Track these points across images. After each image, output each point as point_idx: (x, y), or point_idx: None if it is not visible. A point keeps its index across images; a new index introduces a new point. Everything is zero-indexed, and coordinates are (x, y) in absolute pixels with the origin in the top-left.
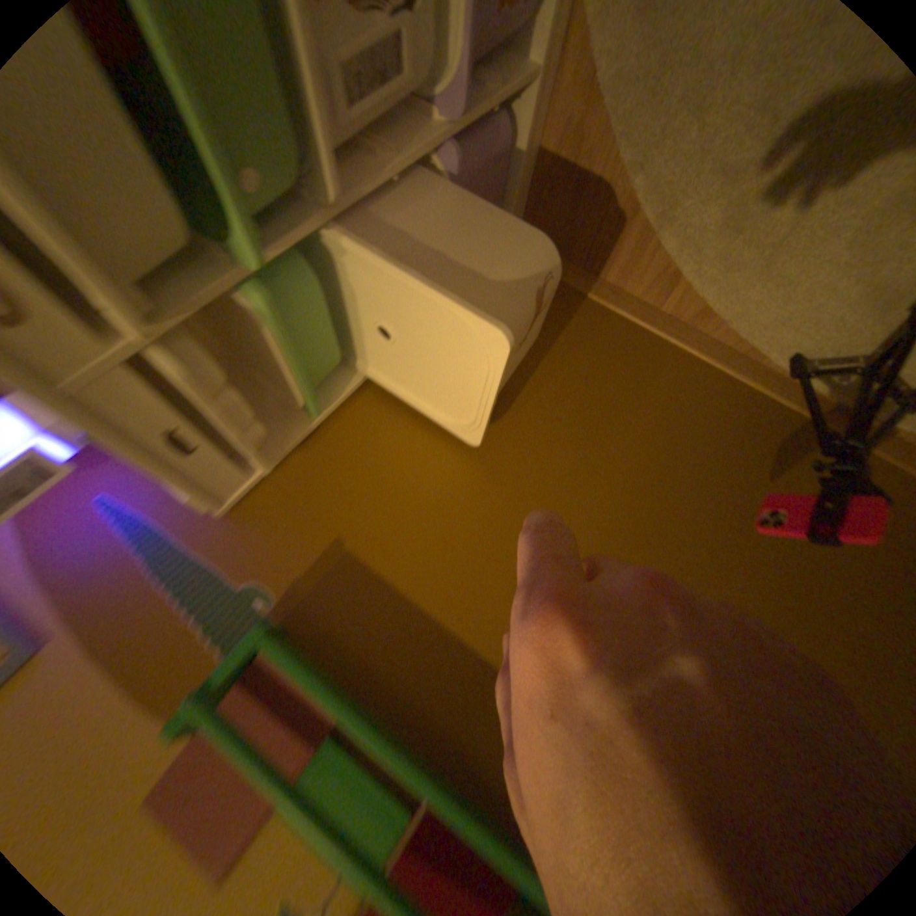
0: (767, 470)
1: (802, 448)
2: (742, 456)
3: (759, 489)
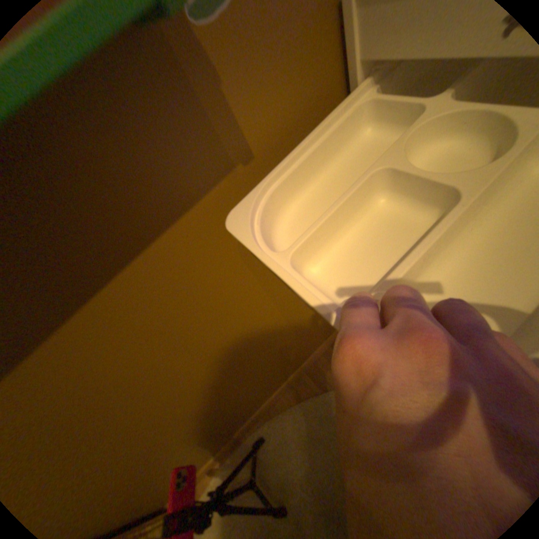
0: (204, 438)
1: (212, 445)
2: (216, 426)
3: (194, 440)
